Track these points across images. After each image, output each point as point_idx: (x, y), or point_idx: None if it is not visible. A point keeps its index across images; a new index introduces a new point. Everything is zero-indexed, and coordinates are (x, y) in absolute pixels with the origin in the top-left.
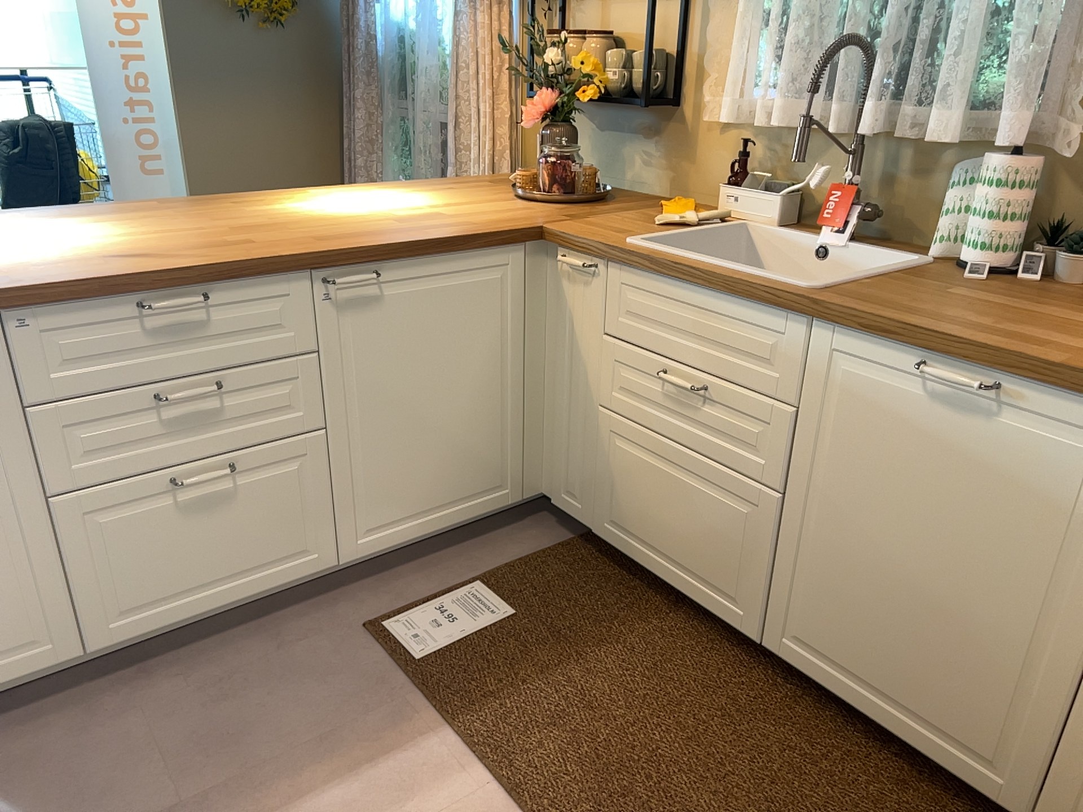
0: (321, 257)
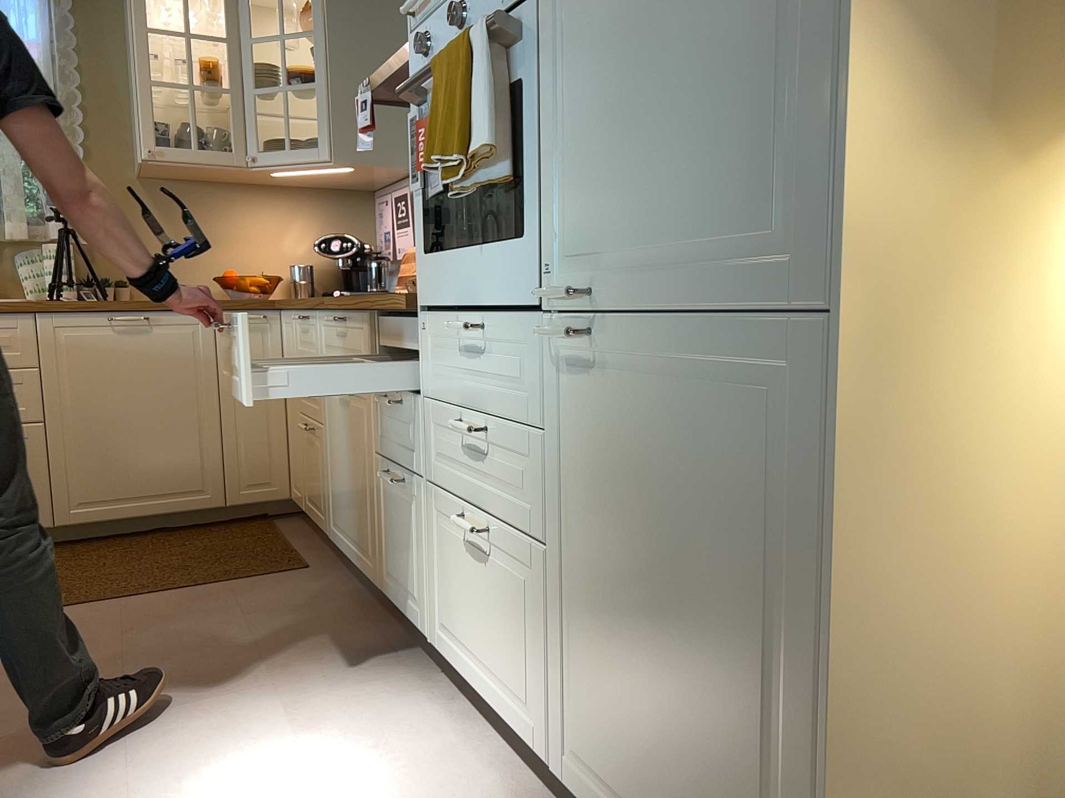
0: None
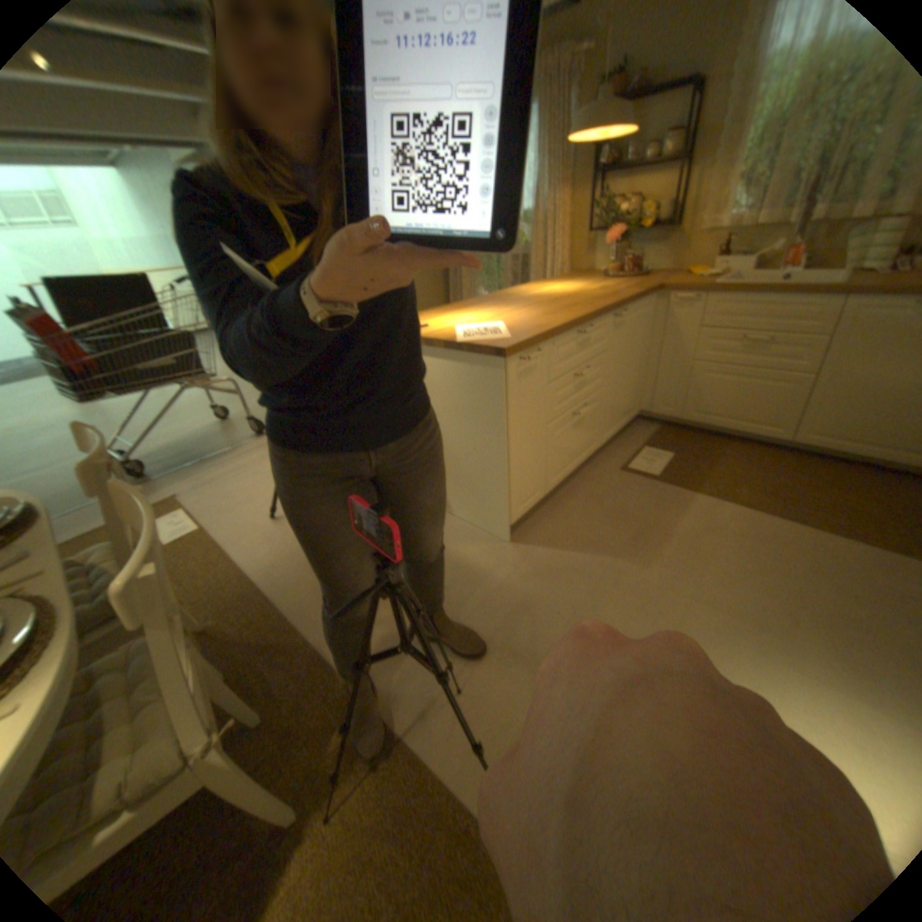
0: (617, 301)
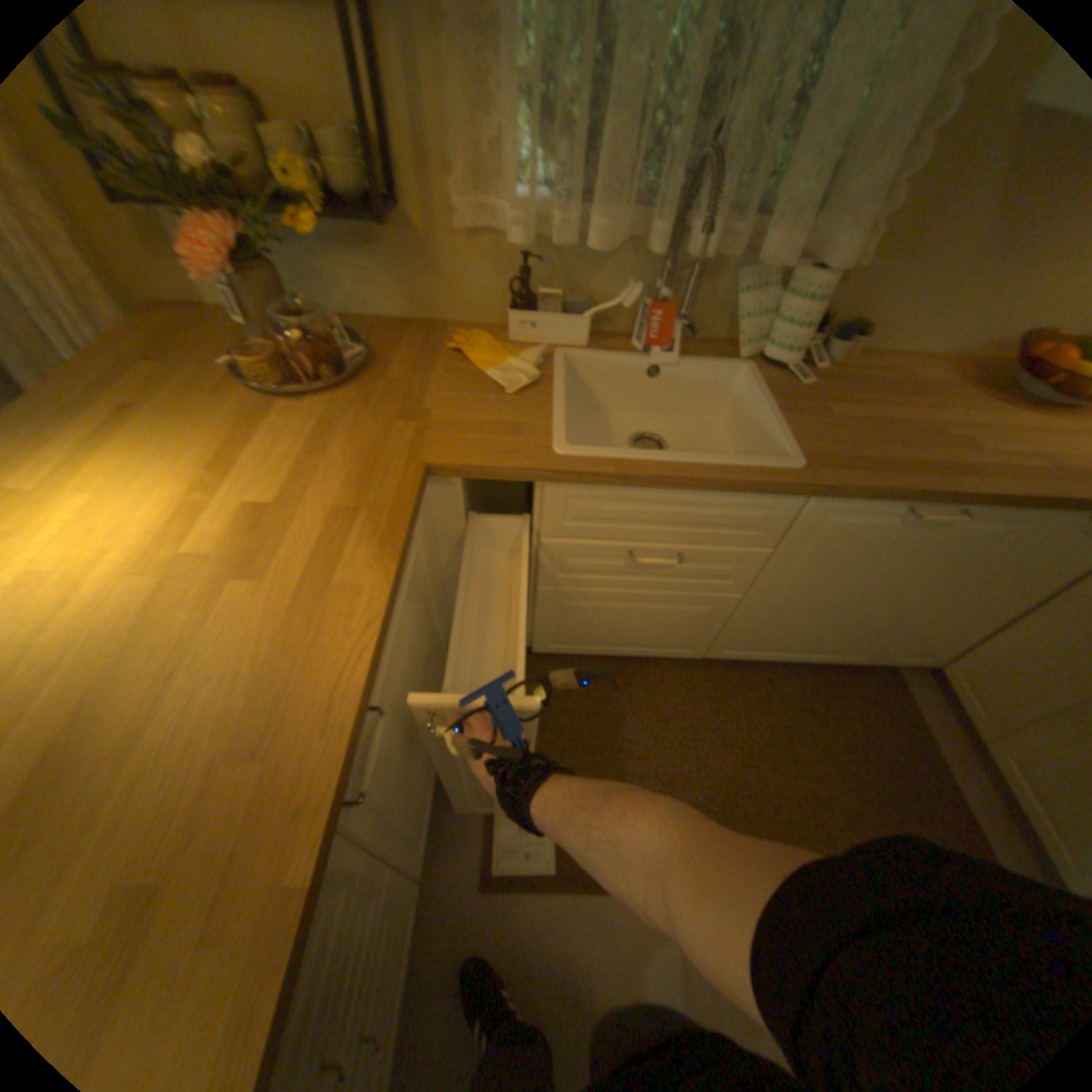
0: (336, 800)
